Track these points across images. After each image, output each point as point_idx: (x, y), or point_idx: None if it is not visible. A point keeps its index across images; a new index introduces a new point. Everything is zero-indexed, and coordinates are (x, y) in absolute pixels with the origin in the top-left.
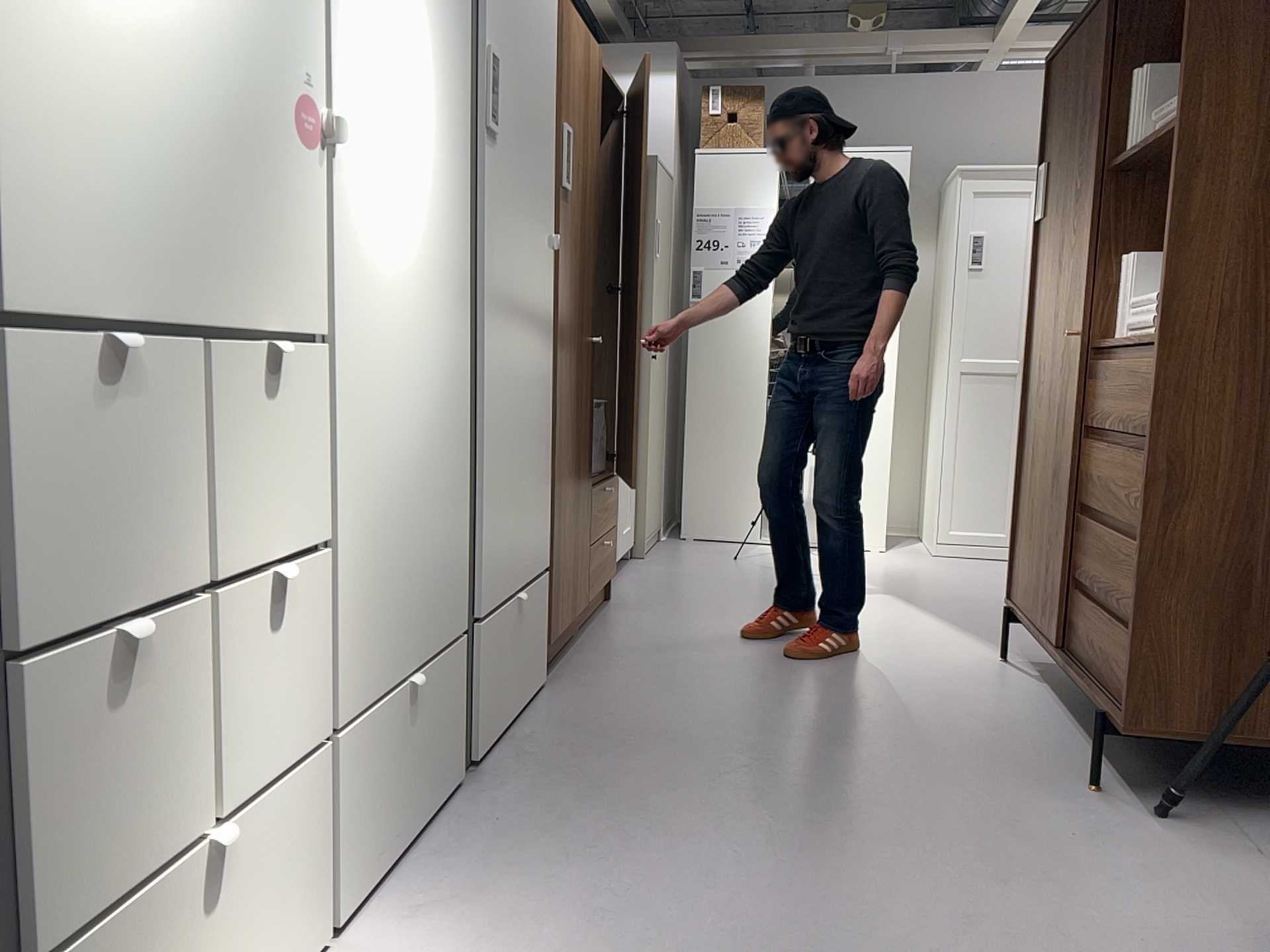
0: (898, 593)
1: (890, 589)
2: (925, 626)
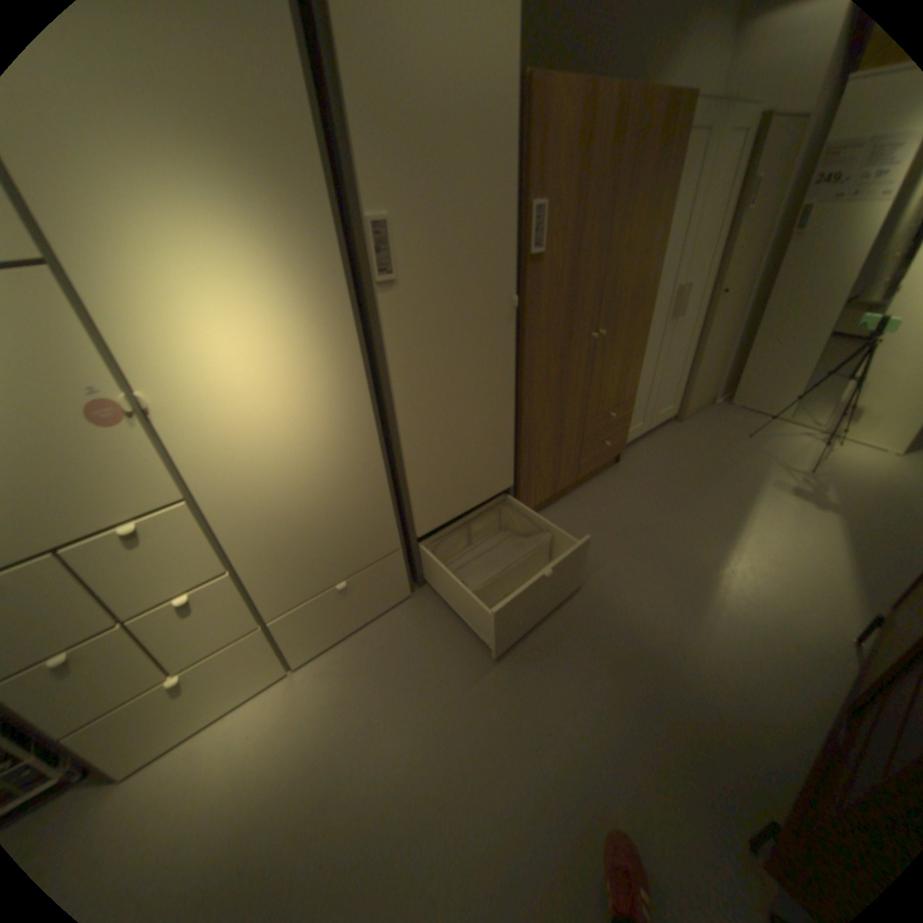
0: (854, 515)
1: (852, 507)
2: (832, 566)
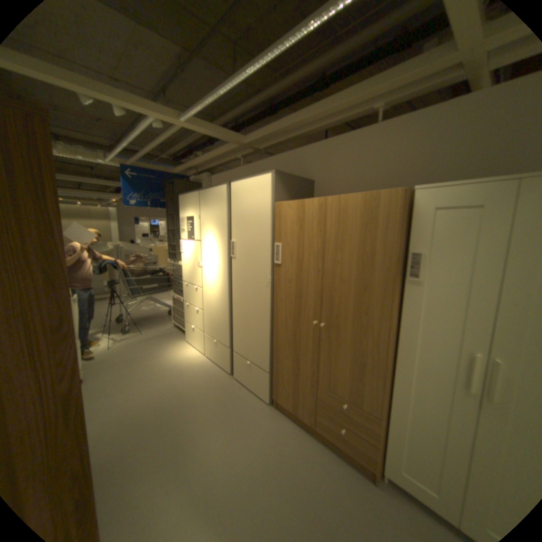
0: None
1: None
2: None
